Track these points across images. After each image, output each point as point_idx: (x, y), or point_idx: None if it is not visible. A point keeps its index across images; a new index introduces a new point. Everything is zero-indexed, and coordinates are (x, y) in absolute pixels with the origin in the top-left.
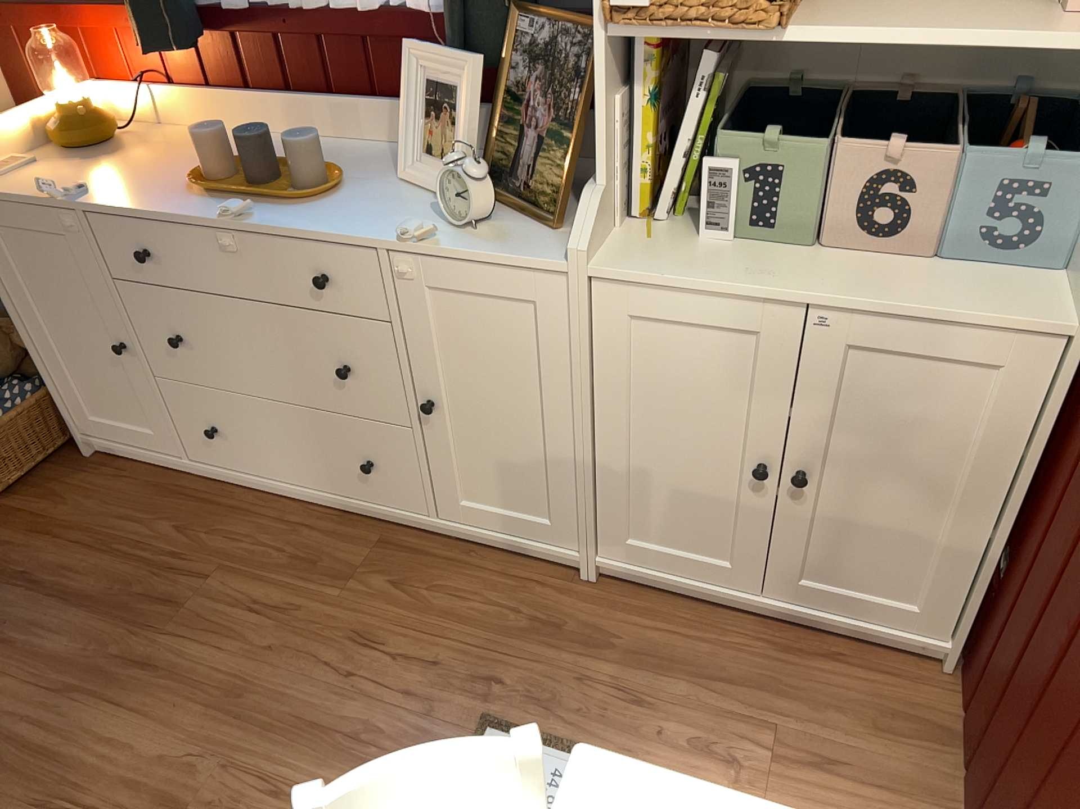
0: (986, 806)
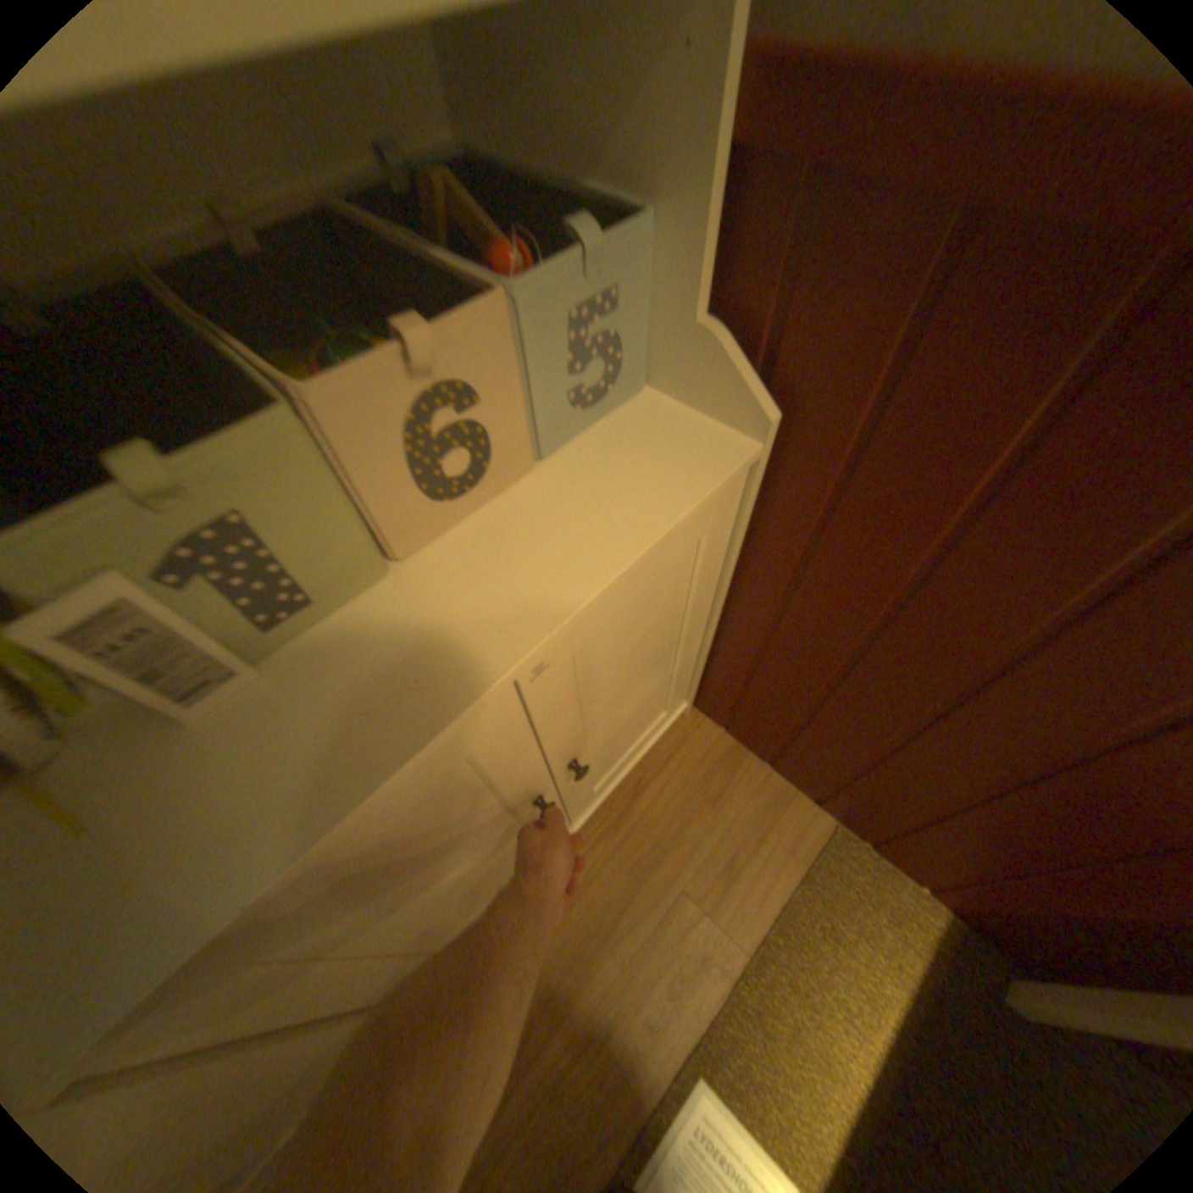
0: (830, 791)
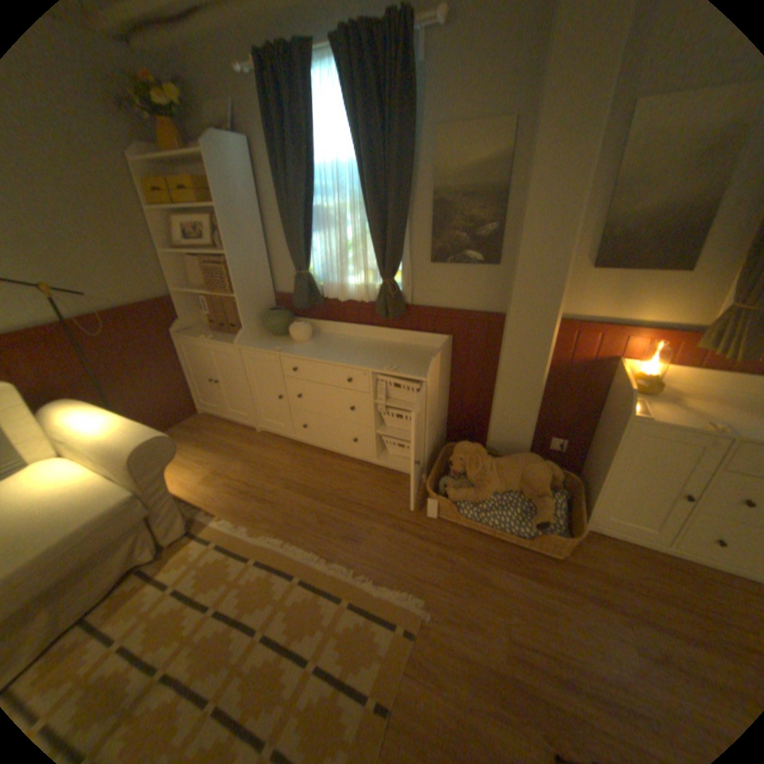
0: None
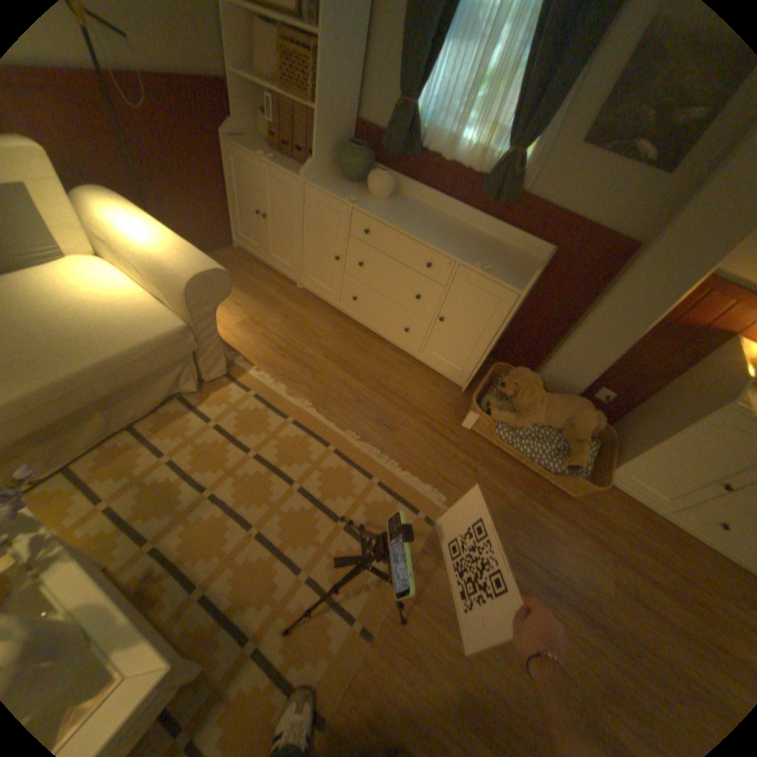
0: None
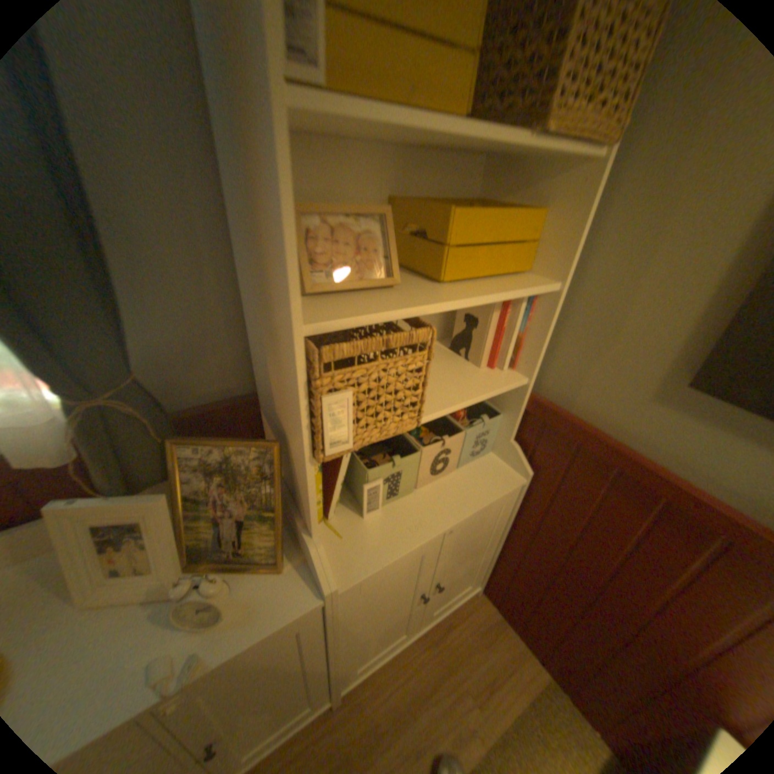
0: (549, 655)
